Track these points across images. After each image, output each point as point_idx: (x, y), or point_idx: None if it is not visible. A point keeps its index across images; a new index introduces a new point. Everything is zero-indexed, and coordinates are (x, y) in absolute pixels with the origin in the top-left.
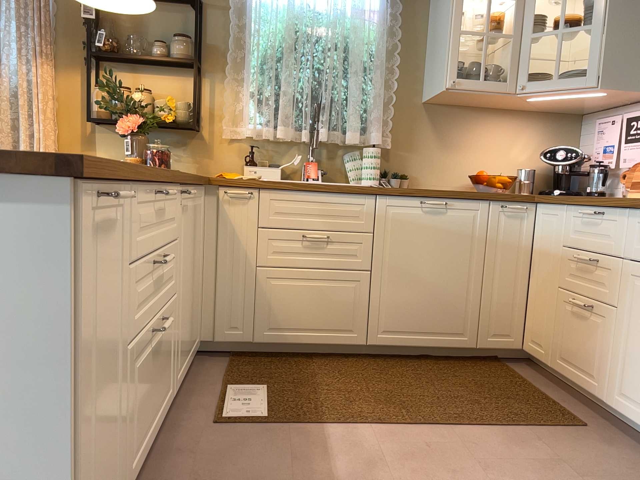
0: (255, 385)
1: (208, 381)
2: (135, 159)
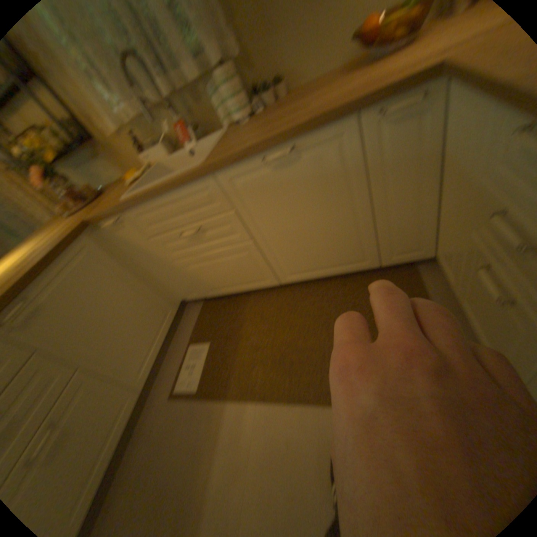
0: (204, 344)
1: (183, 340)
2: (64, 205)
